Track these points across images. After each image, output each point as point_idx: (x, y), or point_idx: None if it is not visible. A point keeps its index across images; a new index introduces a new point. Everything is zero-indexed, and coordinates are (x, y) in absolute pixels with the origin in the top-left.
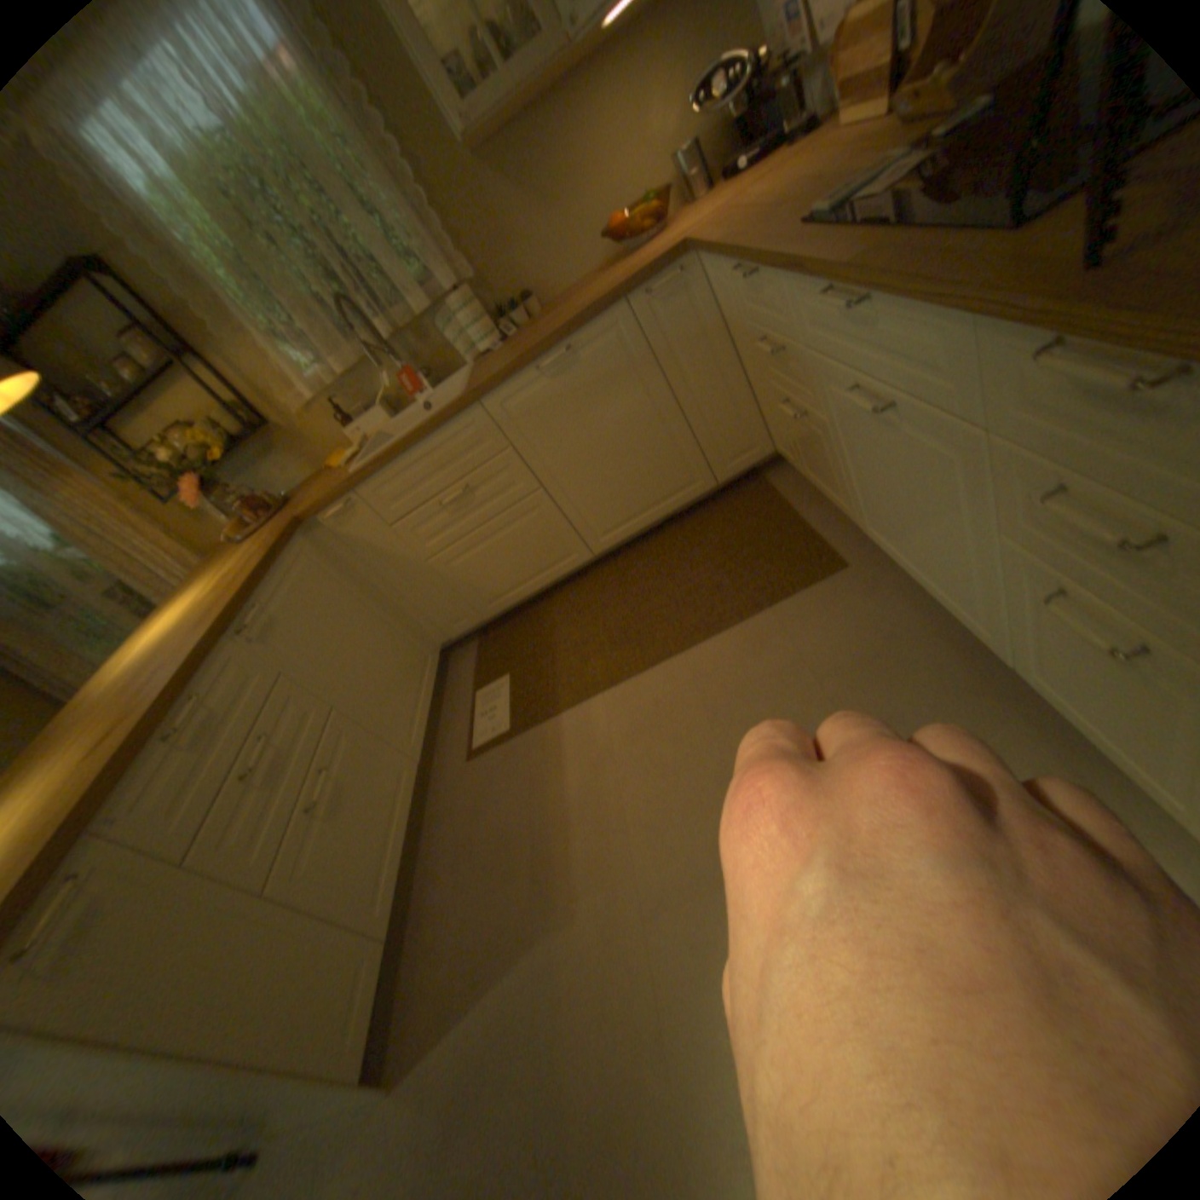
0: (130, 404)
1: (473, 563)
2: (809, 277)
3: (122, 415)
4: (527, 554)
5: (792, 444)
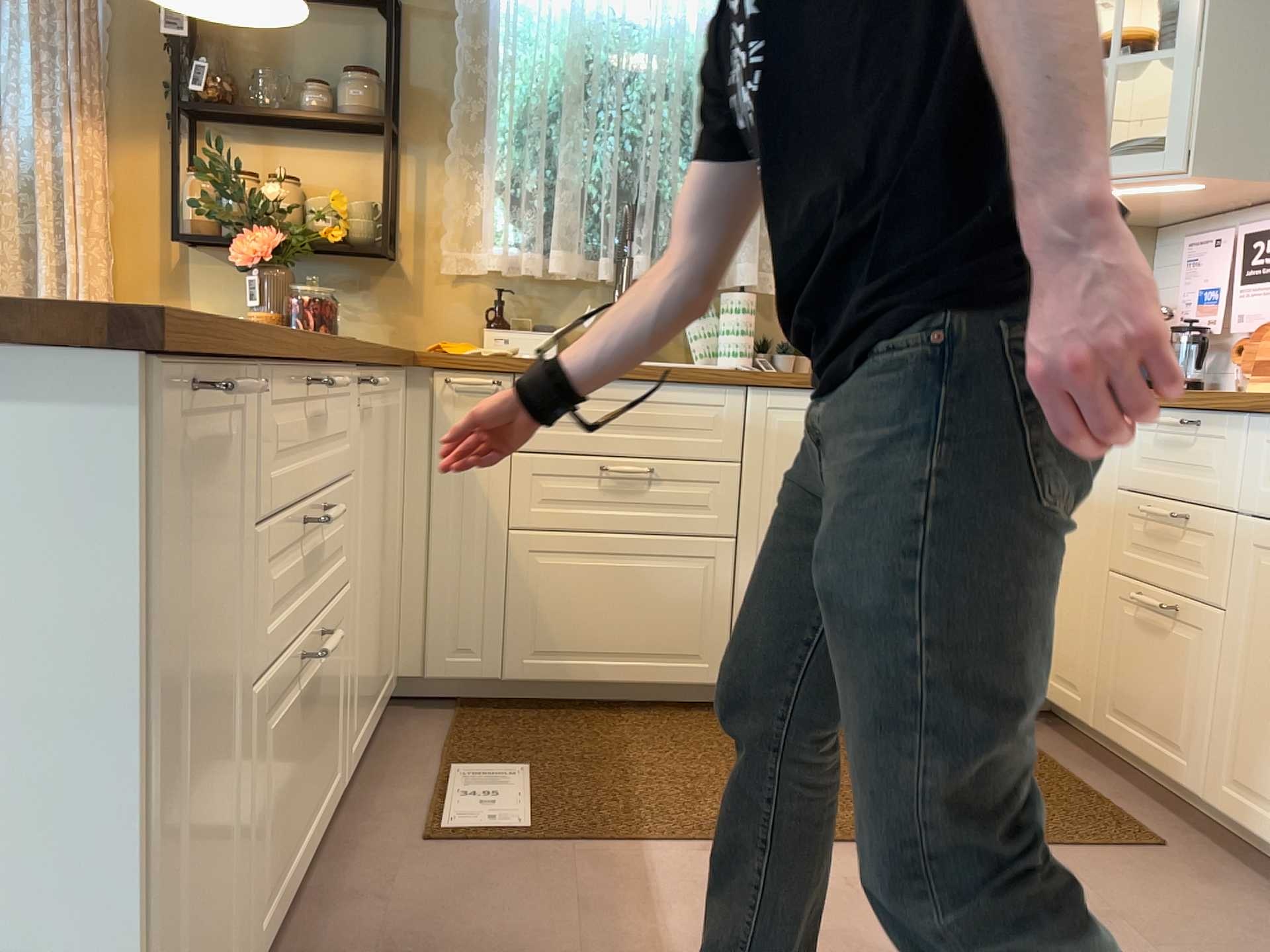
0: (259, 128)
1: (564, 578)
2: None
3: (235, 130)
4: (643, 618)
5: (1093, 676)
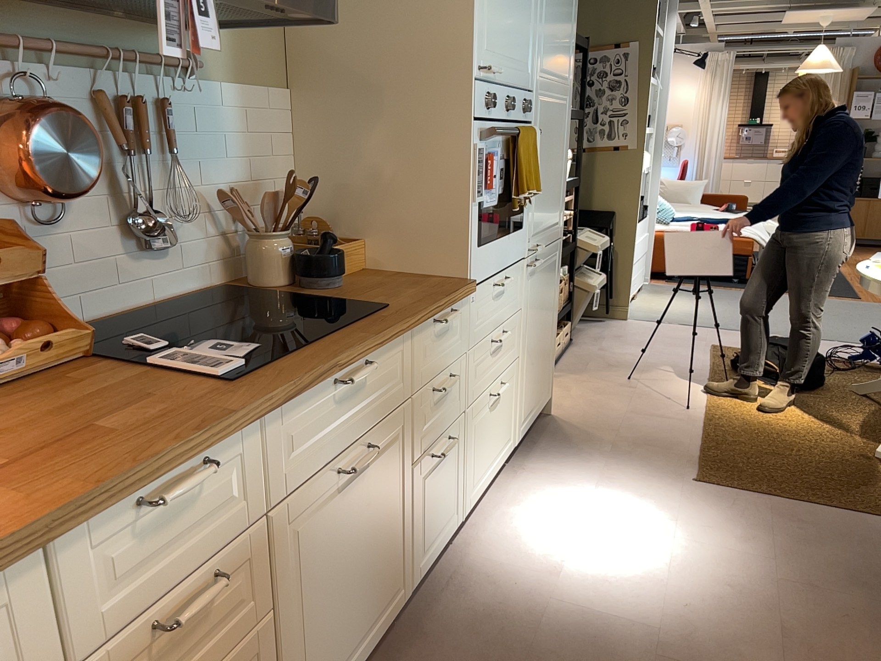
0: None
1: None
2: (308, 396)
3: None
4: None
5: None
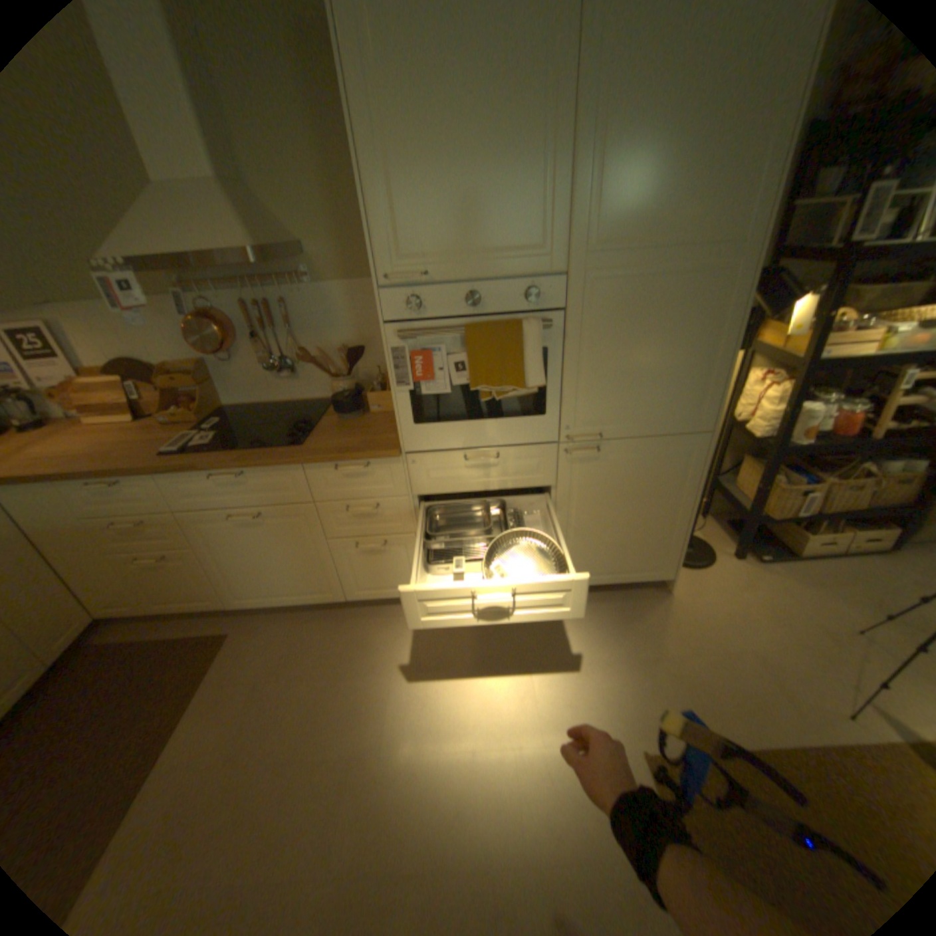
0: None
1: None
2: (188, 476)
3: None
4: None
5: (128, 598)
